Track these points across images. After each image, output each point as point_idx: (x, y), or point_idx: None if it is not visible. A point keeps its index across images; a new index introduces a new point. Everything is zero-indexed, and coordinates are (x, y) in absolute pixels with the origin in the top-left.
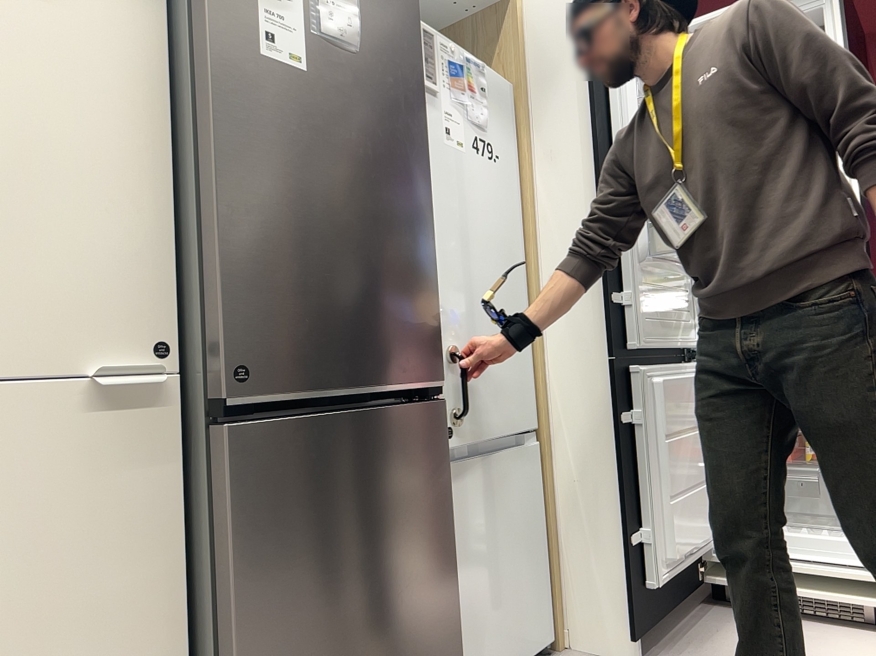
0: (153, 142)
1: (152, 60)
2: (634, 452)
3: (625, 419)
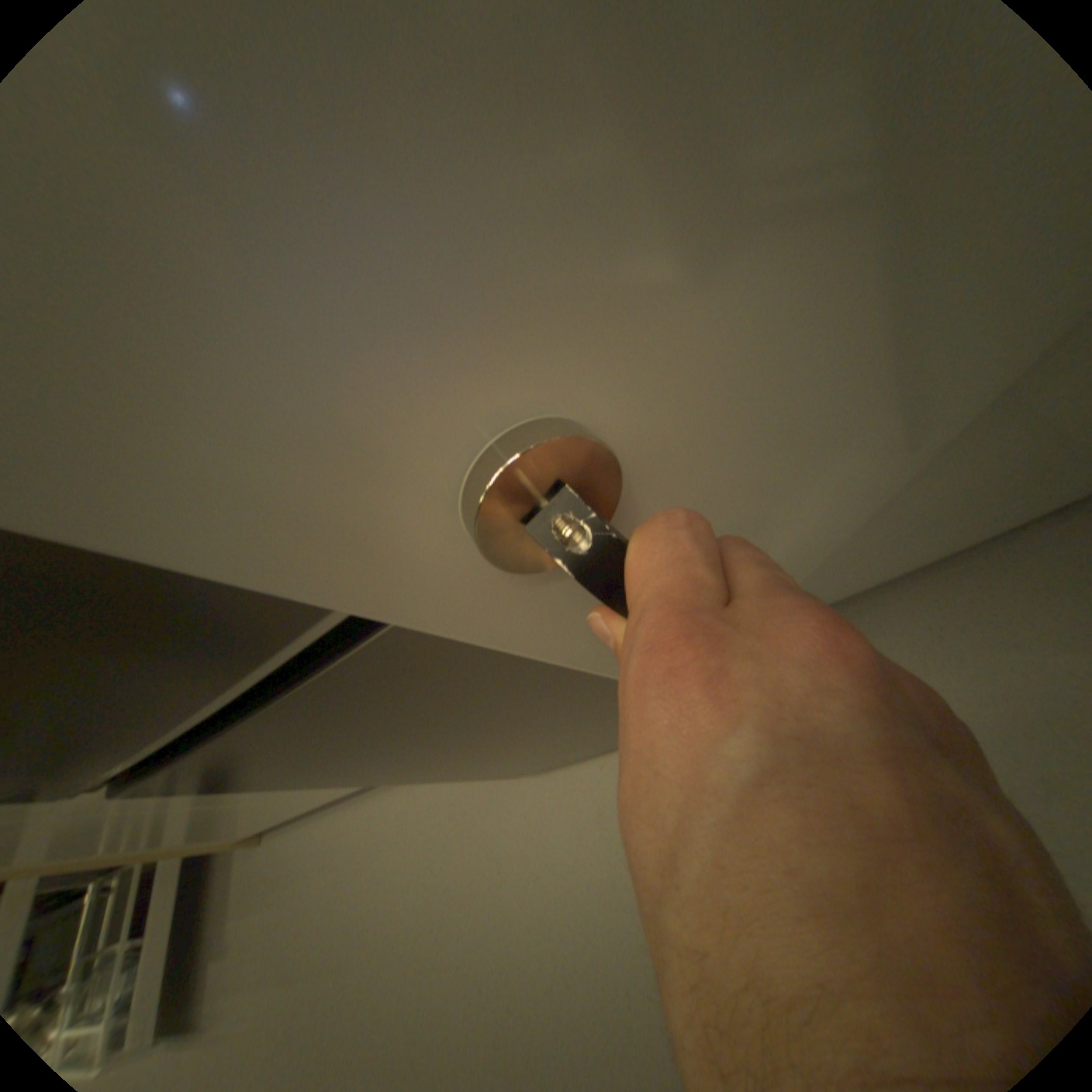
0: None
1: None
2: None
3: None
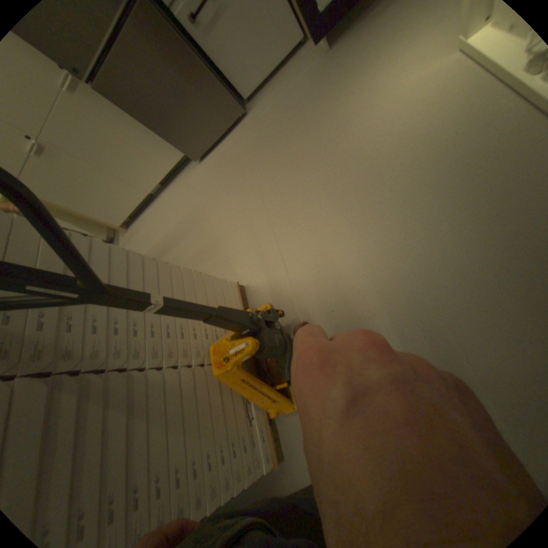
0: None
1: None
2: None
3: None
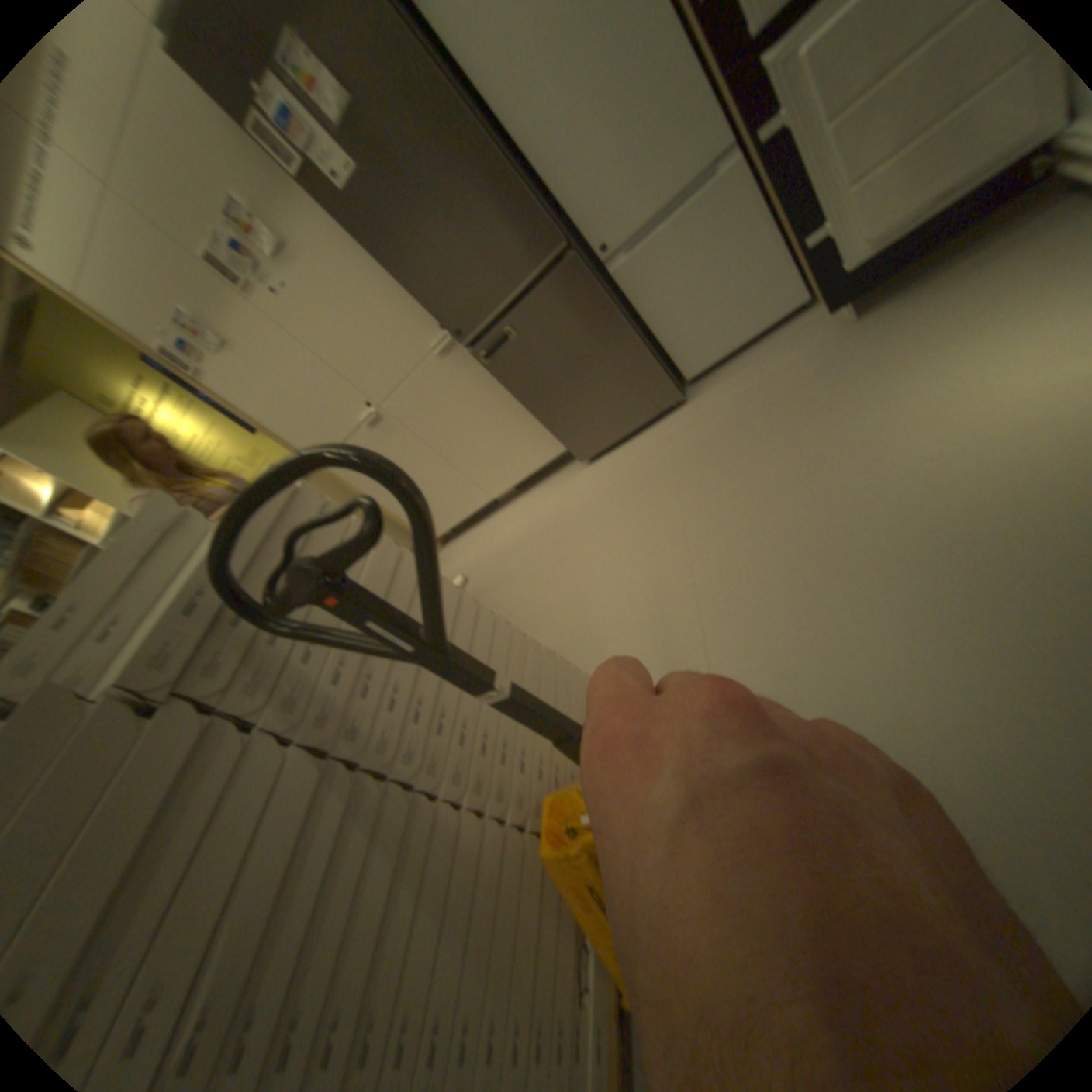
0: (367, 250)
1: (333, 217)
2: (792, 151)
3: (761, 130)
